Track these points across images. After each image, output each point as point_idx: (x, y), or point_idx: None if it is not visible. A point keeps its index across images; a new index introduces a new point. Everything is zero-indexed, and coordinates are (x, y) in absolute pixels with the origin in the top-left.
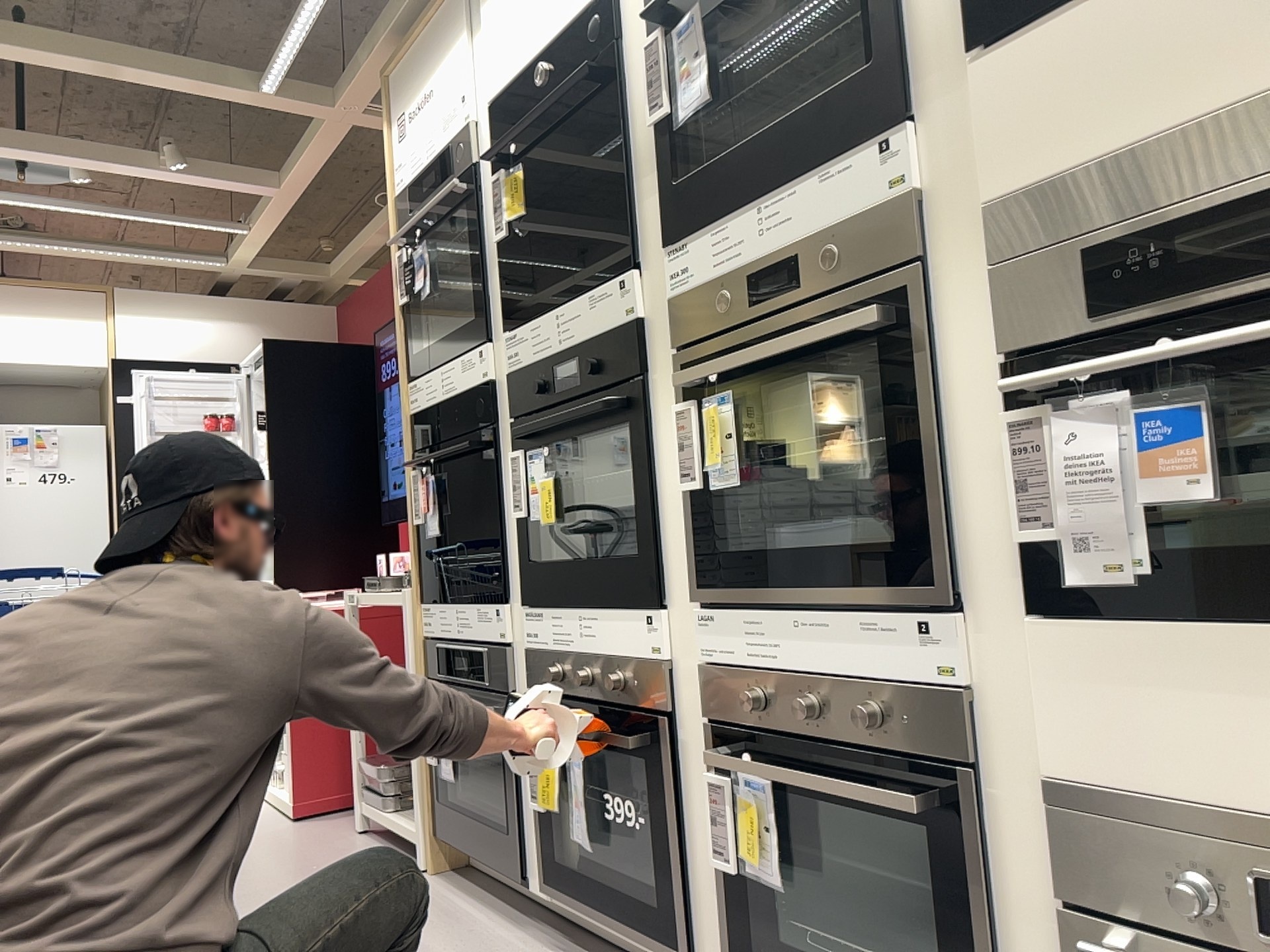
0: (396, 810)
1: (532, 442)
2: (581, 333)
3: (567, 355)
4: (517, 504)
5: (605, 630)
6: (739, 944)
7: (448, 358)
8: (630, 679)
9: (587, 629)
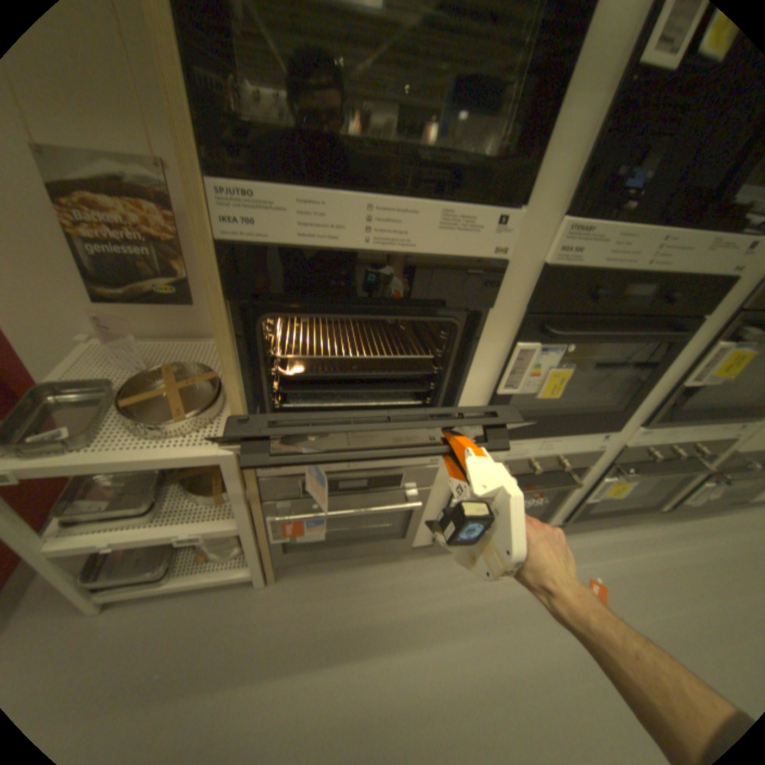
0: (167, 575)
1: (557, 337)
2: (683, 265)
3: (654, 278)
4: (514, 383)
5: (566, 443)
6: (577, 514)
7: (406, 187)
8: (573, 459)
9: (548, 444)
